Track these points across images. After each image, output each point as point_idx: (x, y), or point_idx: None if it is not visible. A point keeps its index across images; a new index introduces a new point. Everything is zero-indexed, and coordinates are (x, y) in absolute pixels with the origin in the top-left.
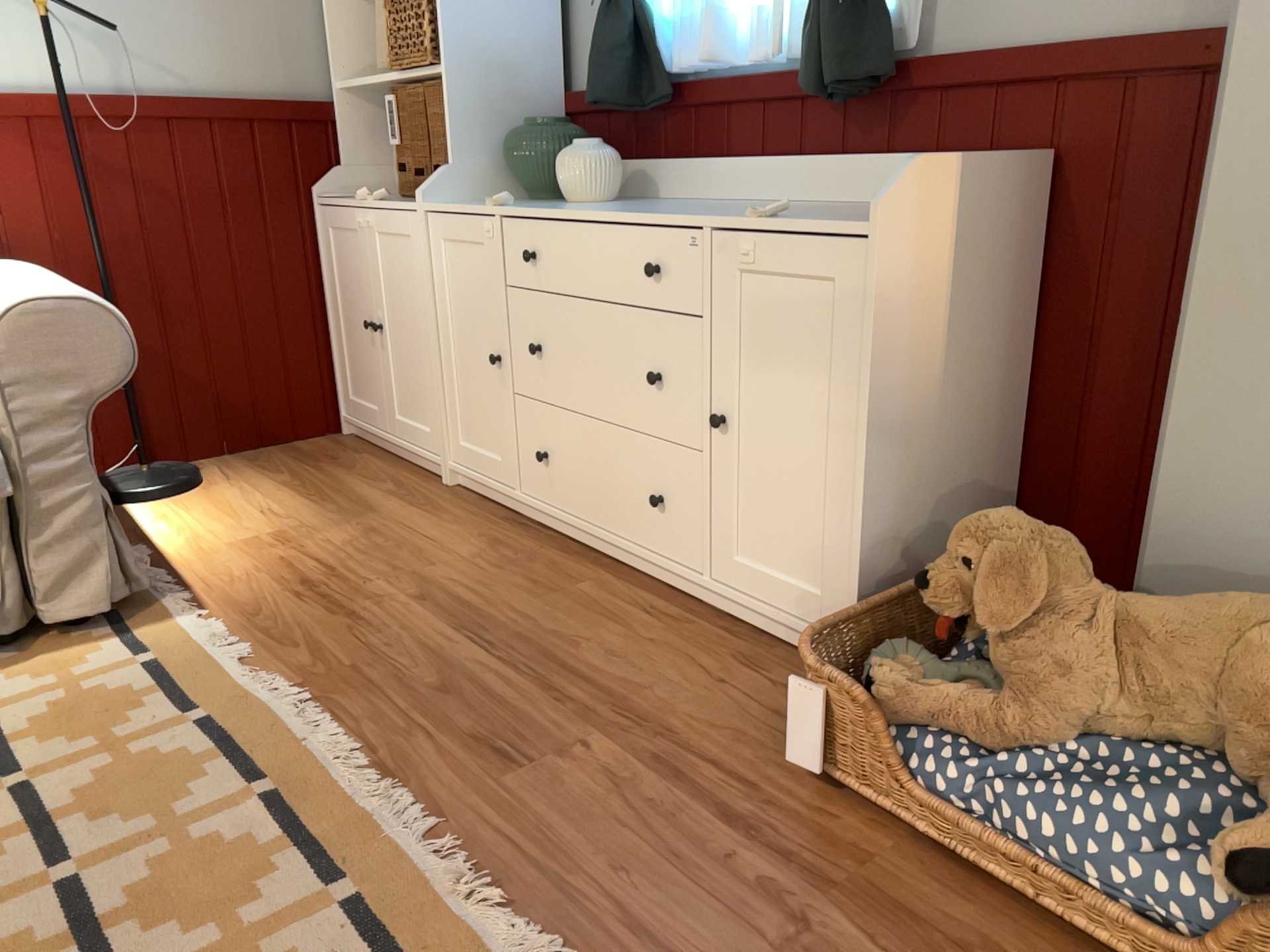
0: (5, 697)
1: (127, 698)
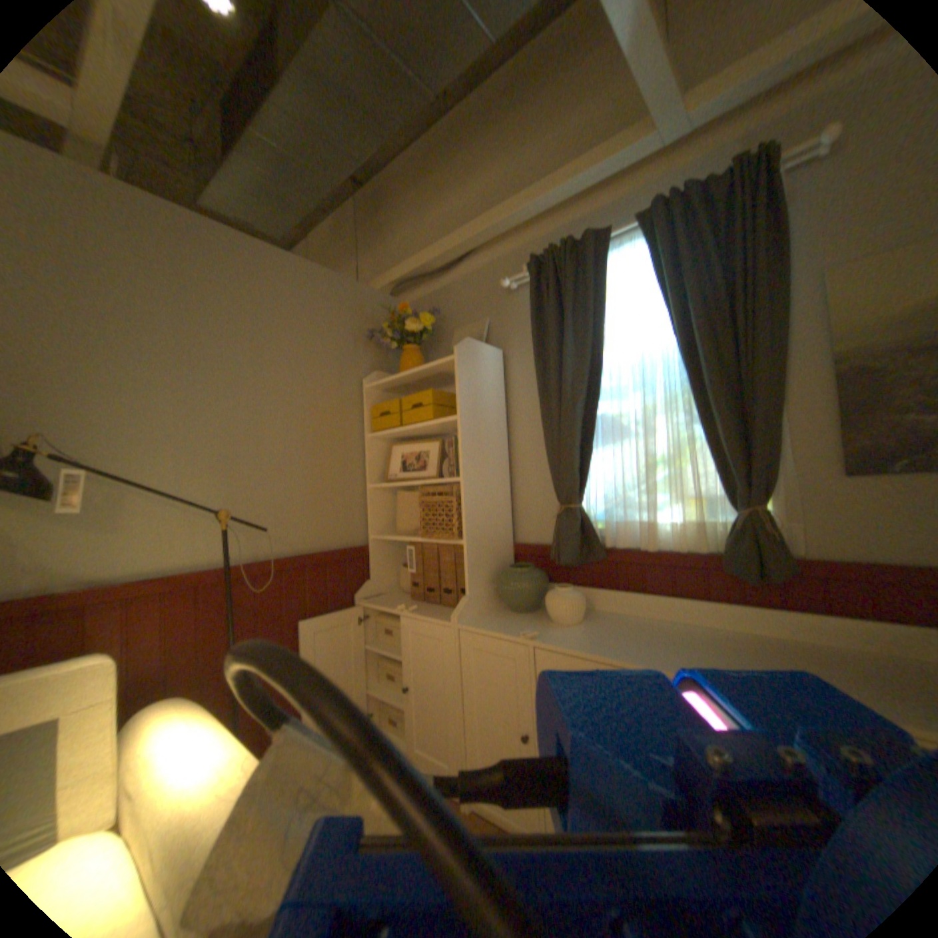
0: None
1: None
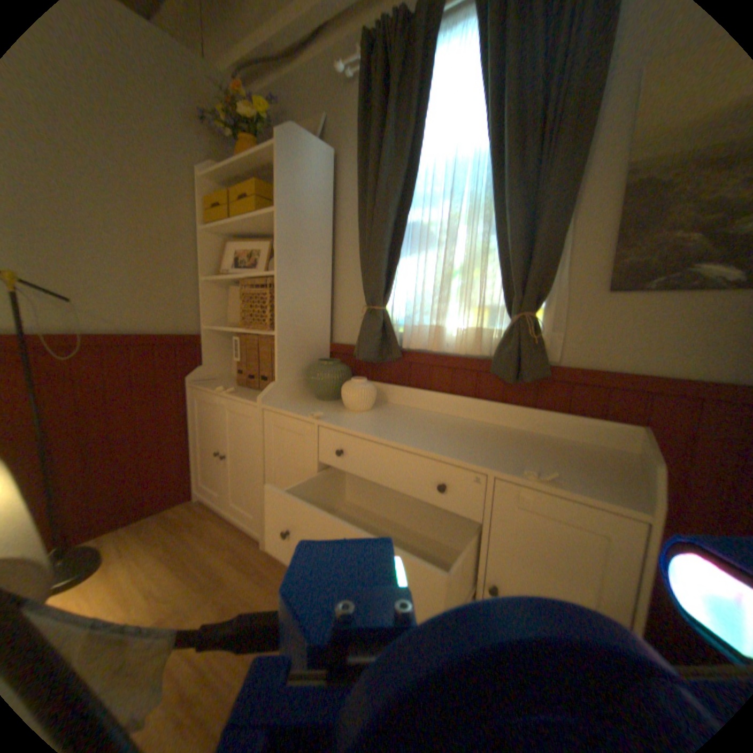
0: None
1: None
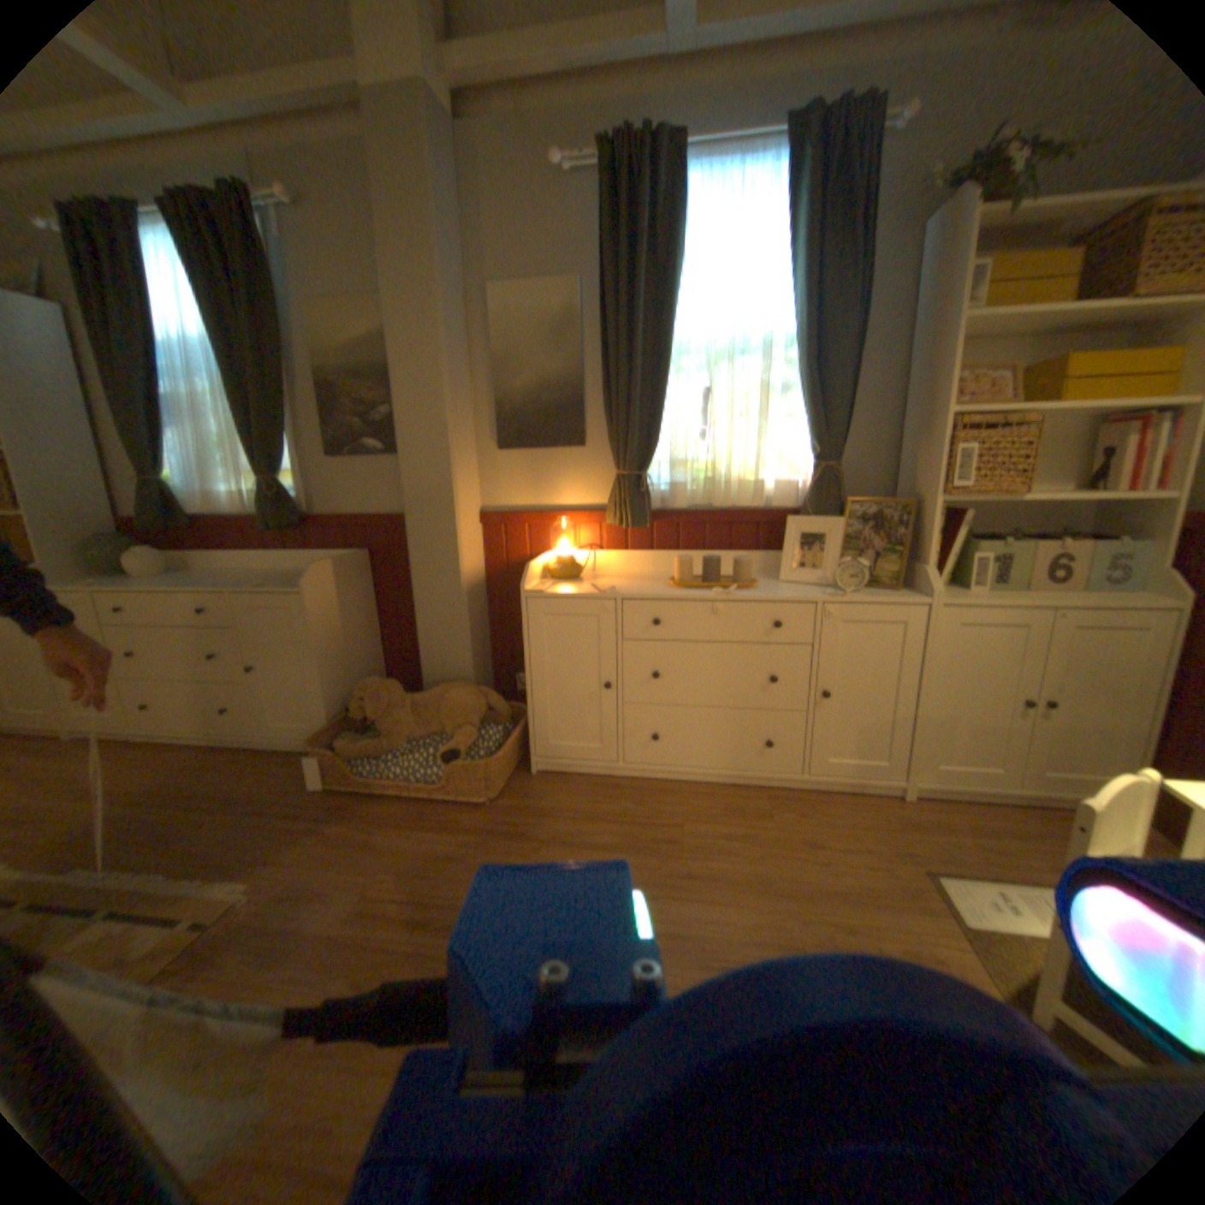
0: None
1: None
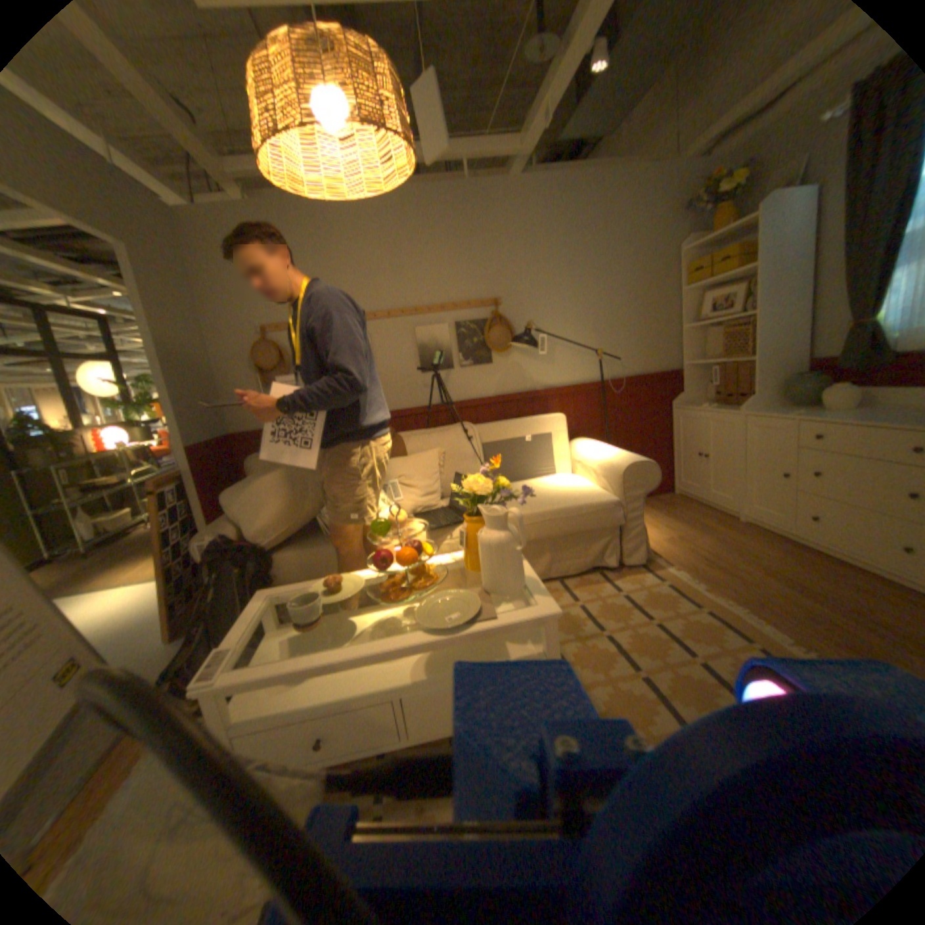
0: (626, 590)
1: (671, 599)
